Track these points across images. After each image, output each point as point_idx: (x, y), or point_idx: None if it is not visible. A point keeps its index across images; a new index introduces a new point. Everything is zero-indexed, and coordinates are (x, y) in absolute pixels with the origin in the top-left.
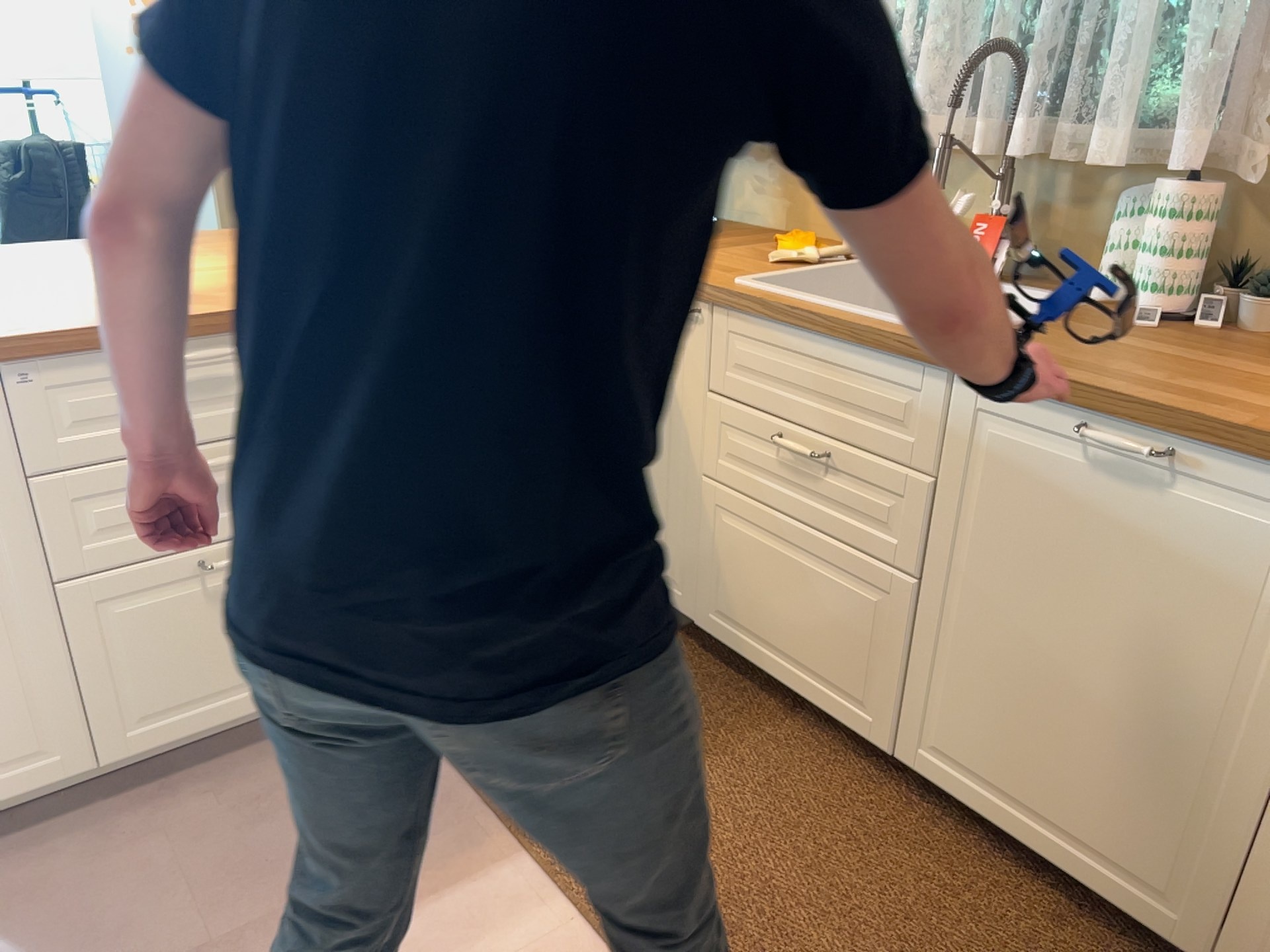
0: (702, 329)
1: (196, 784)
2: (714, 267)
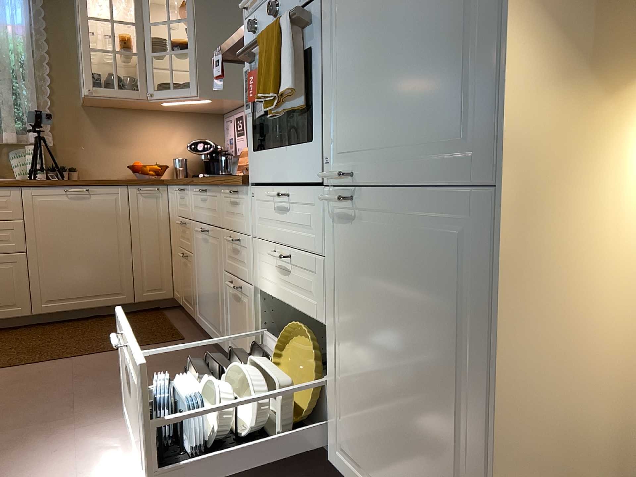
0: None
1: None
2: None
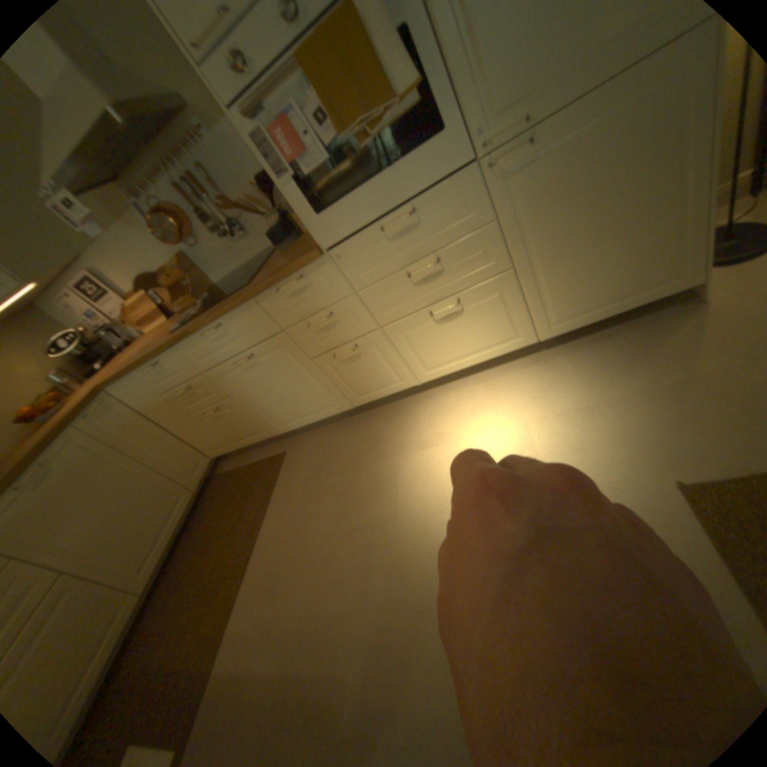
0: None
1: None
2: None
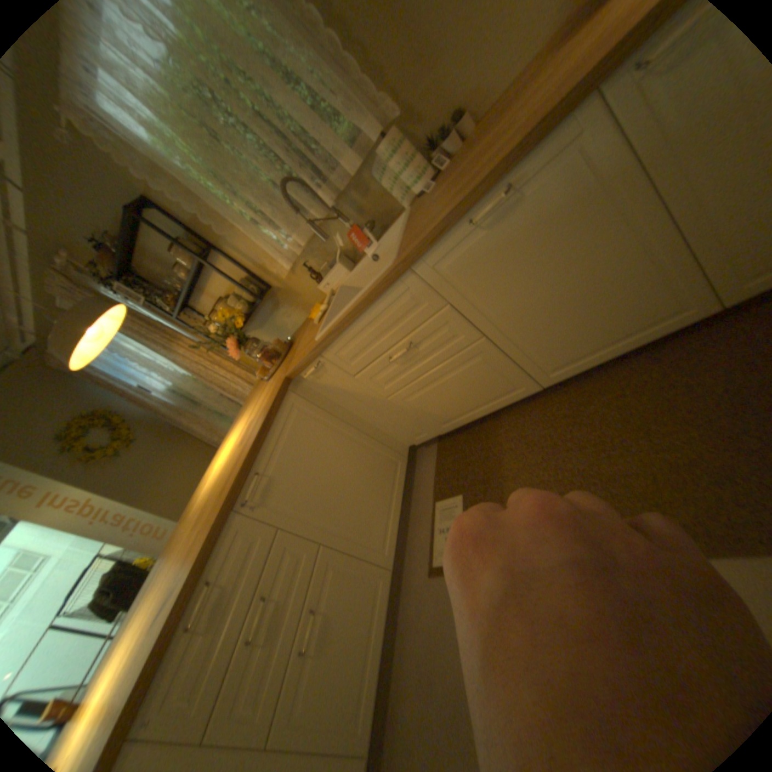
0: (329, 366)
1: (398, 704)
2: (307, 346)
